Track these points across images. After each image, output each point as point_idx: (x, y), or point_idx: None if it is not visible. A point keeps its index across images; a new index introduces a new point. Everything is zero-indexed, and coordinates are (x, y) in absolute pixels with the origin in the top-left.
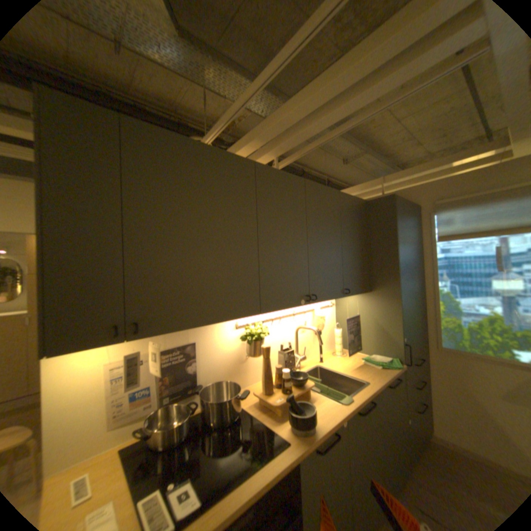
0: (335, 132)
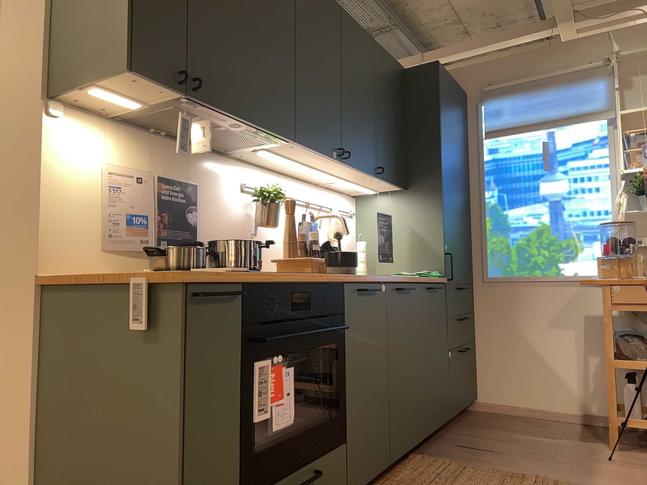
0: None
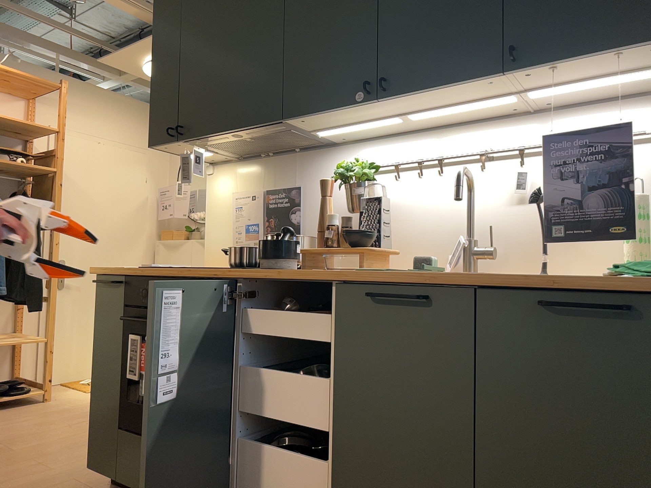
0: None
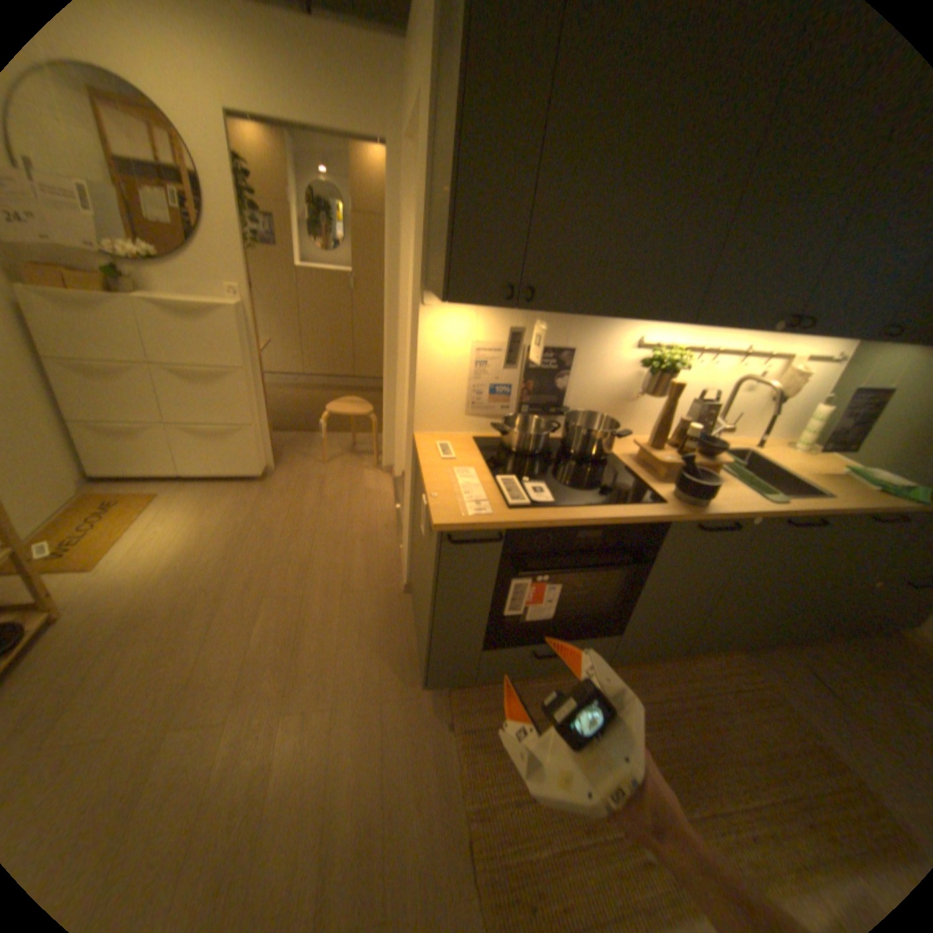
0: None
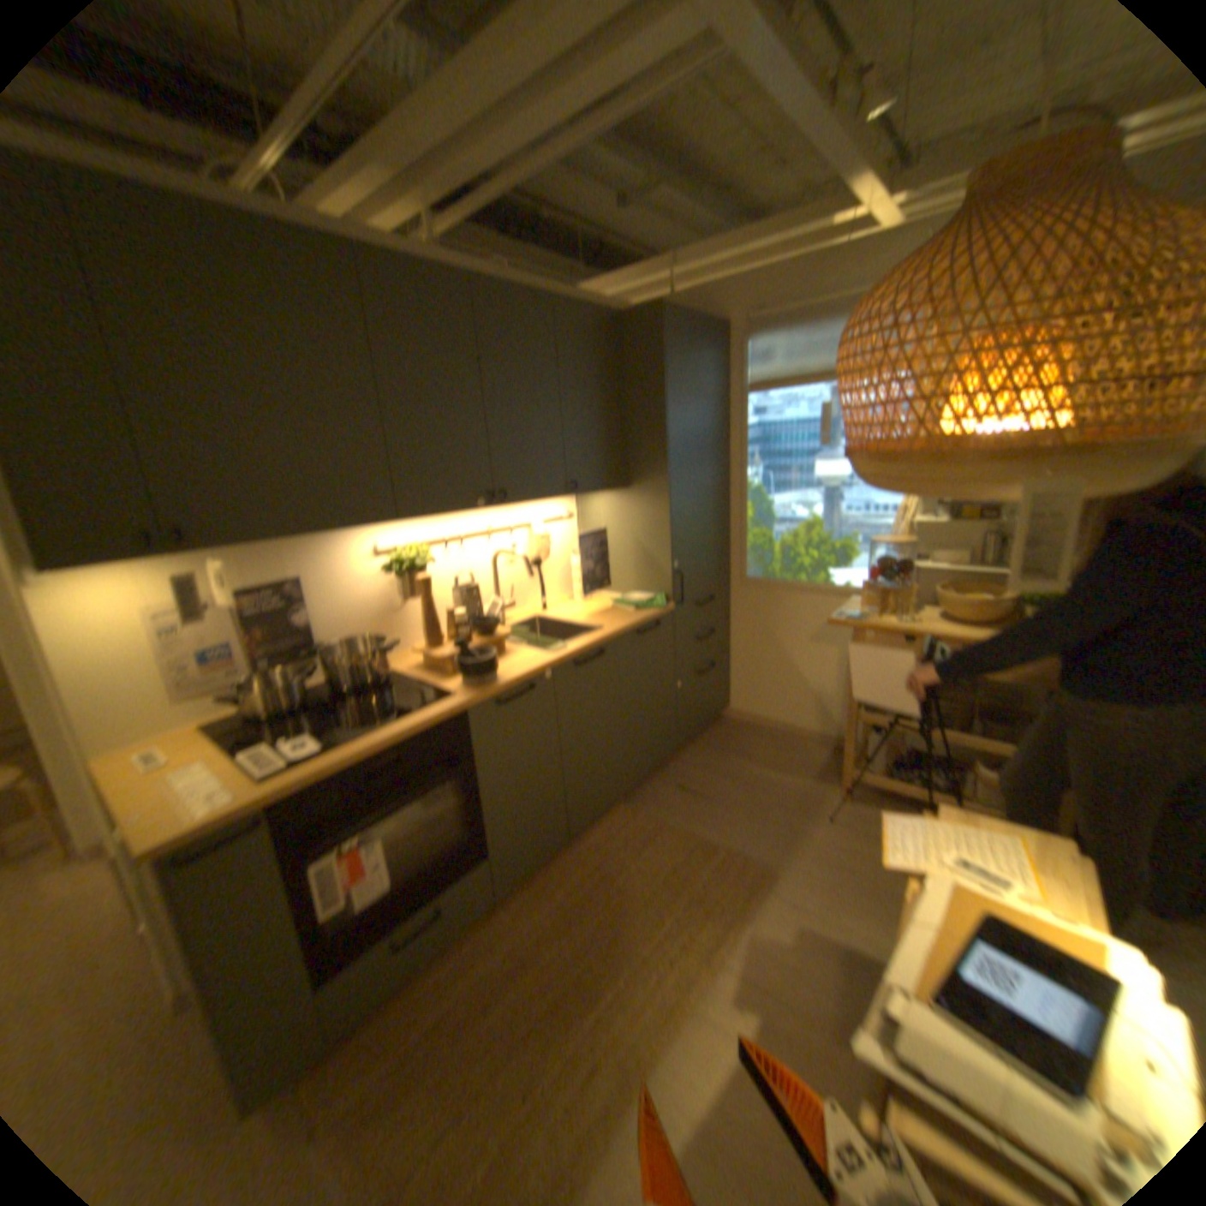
0: (529, 166)
